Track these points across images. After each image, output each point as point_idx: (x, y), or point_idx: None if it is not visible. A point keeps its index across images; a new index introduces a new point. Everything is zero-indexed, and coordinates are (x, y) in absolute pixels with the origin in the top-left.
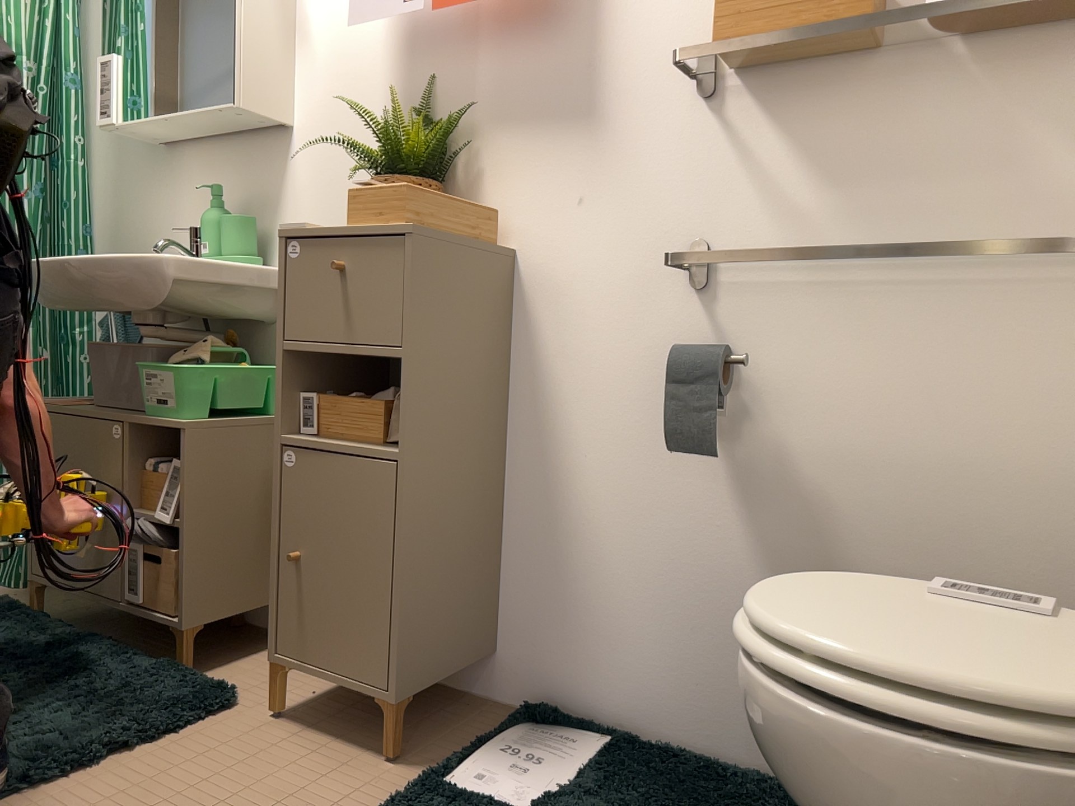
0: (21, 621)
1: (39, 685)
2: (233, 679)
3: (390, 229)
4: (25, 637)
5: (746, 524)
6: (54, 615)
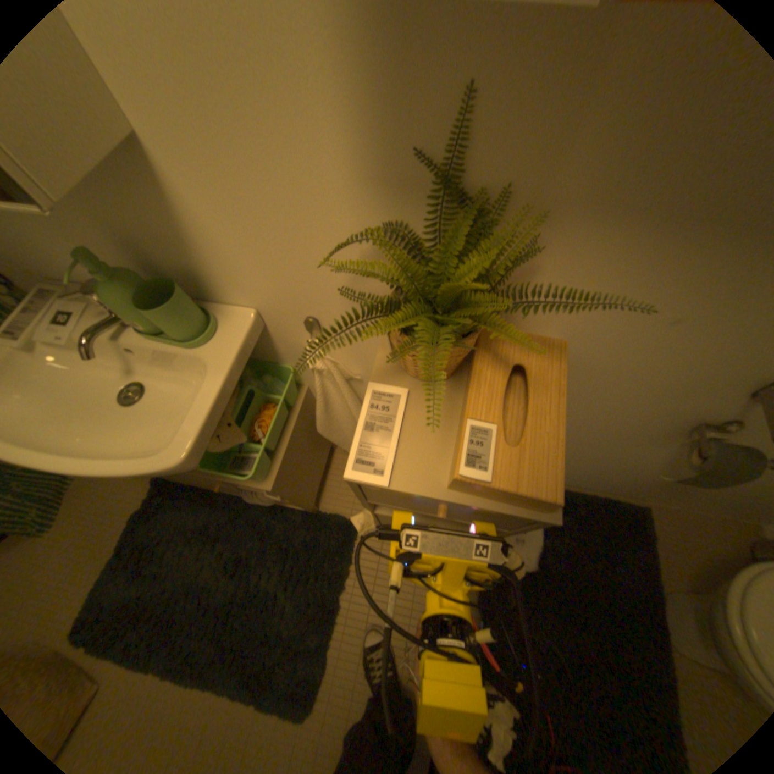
0: (188, 506)
1: (262, 573)
2: (346, 519)
3: (520, 514)
4: (210, 527)
5: (670, 465)
6: (200, 492)
